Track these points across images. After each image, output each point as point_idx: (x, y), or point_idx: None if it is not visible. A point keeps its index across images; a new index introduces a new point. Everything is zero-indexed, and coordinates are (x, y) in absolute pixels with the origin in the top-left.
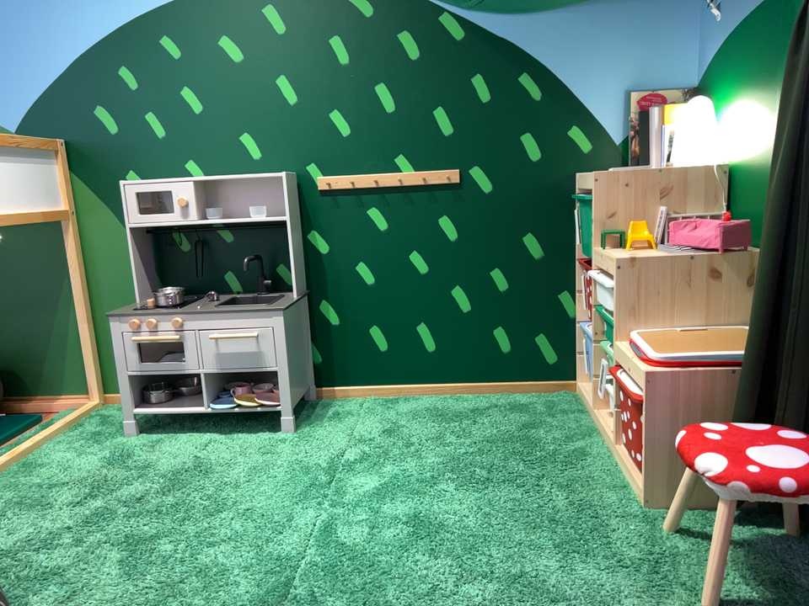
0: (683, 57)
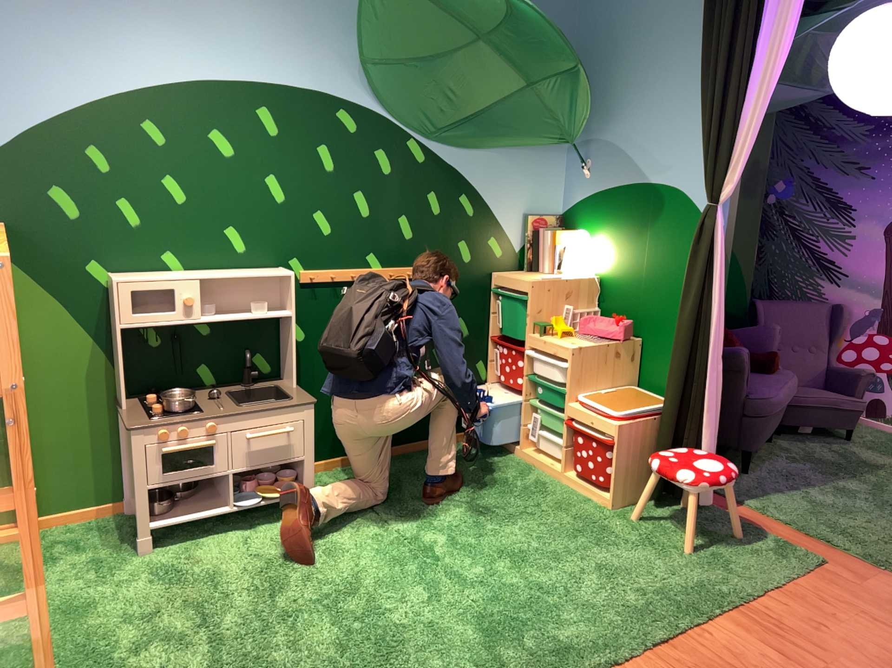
0: (553, 196)
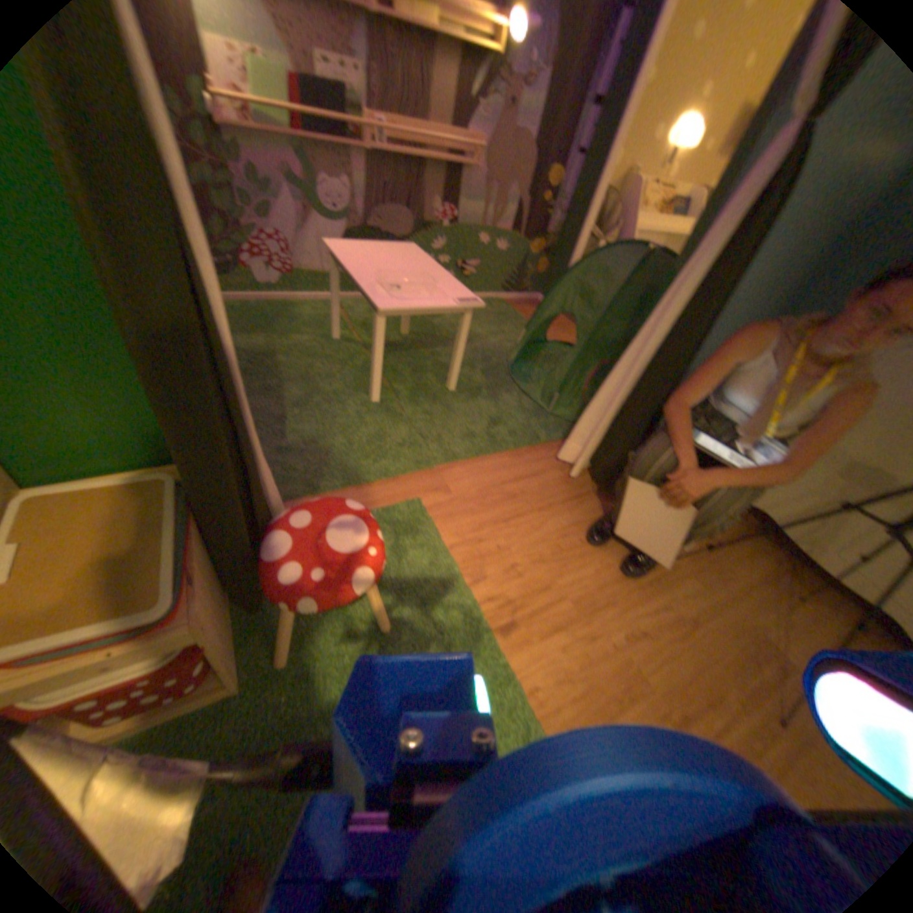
0: None
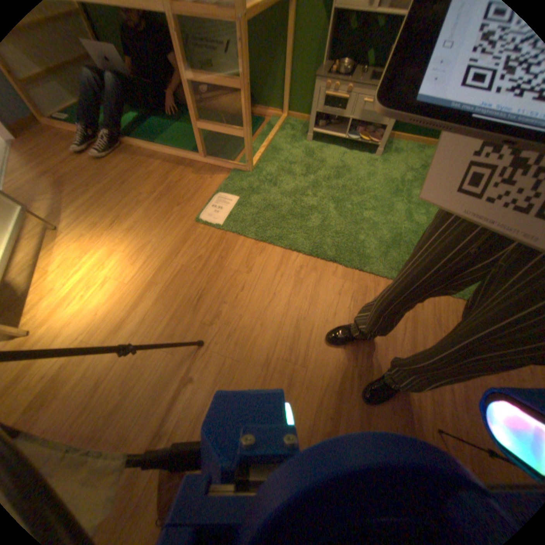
0: None
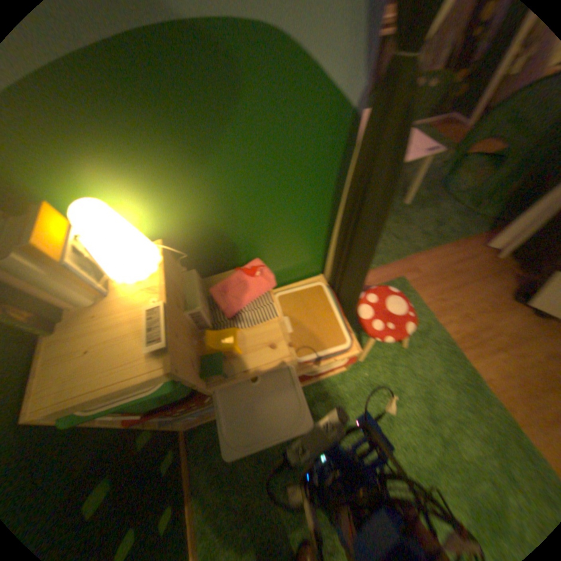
0: None
